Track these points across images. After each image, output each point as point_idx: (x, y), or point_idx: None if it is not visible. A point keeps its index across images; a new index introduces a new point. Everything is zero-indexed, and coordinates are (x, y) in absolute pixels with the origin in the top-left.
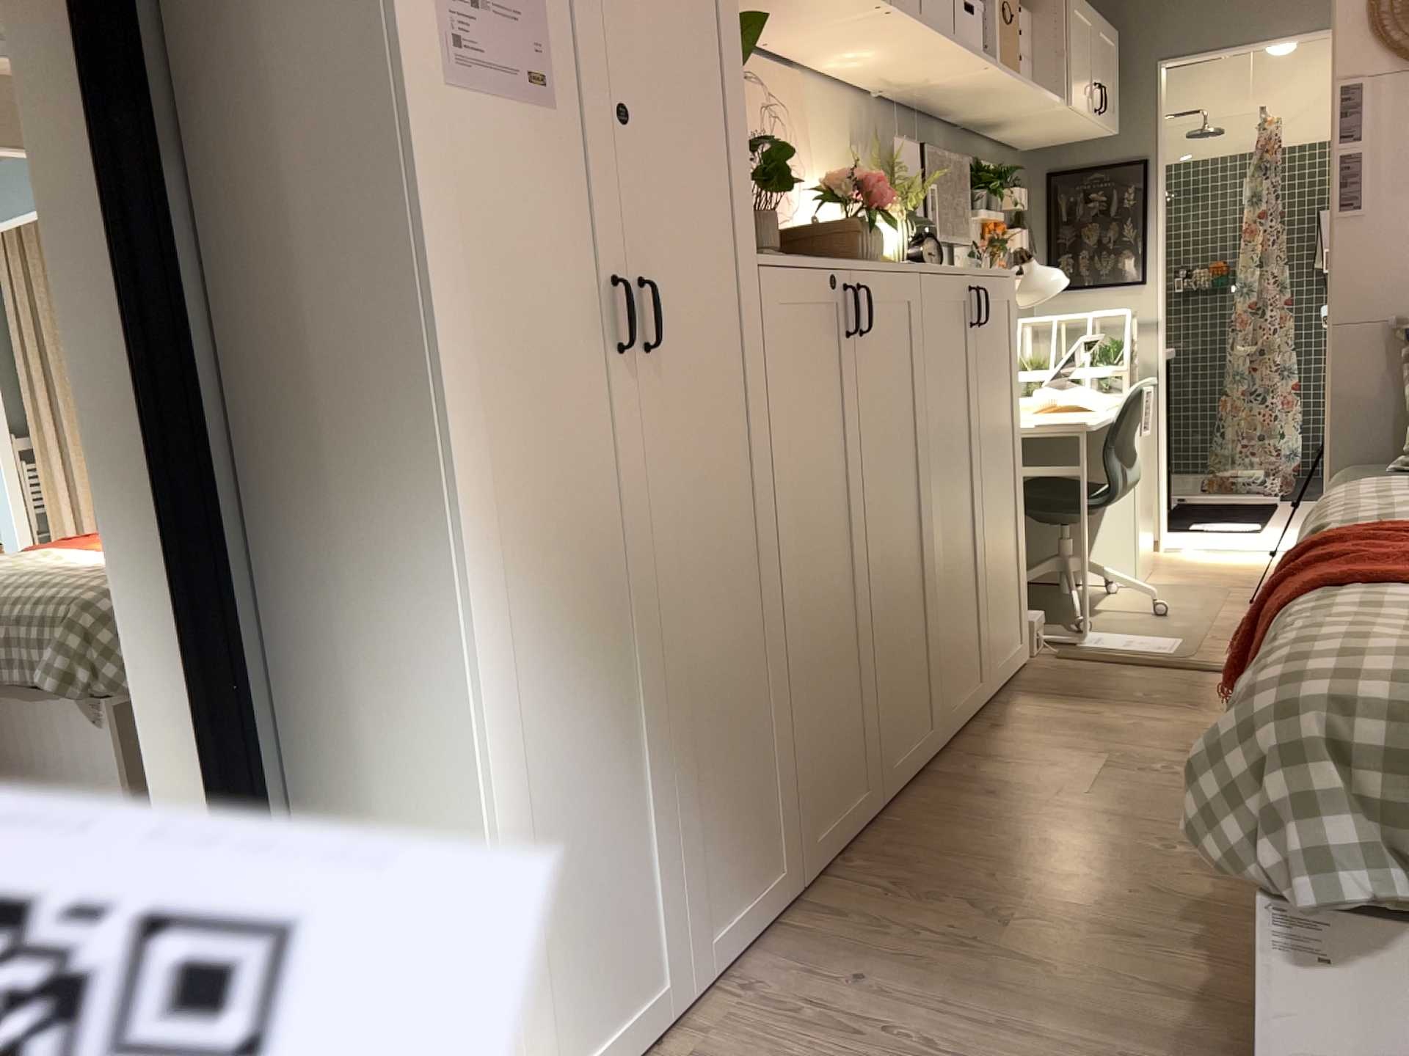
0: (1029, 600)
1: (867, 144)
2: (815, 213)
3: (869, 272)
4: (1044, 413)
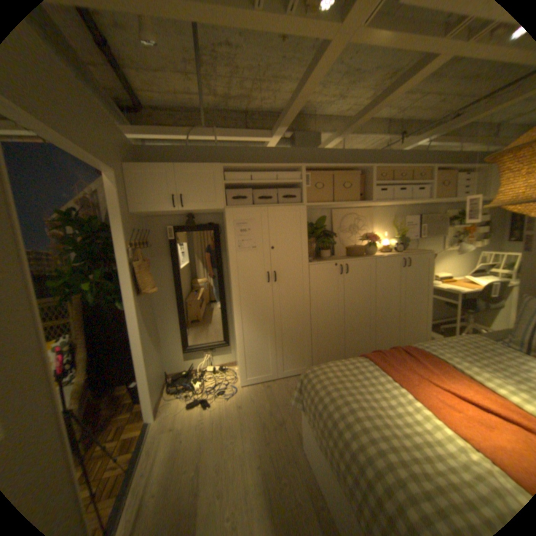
0: (431, 333)
1: (402, 217)
2: (362, 242)
3: (351, 261)
4: (466, 283)
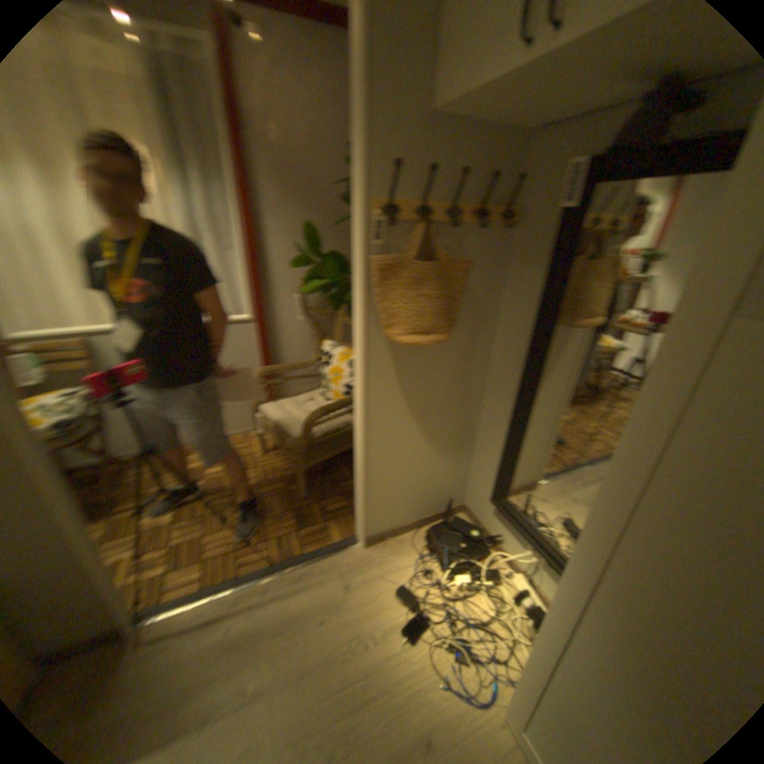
0: None
1: None
2: None
3: None
4: None
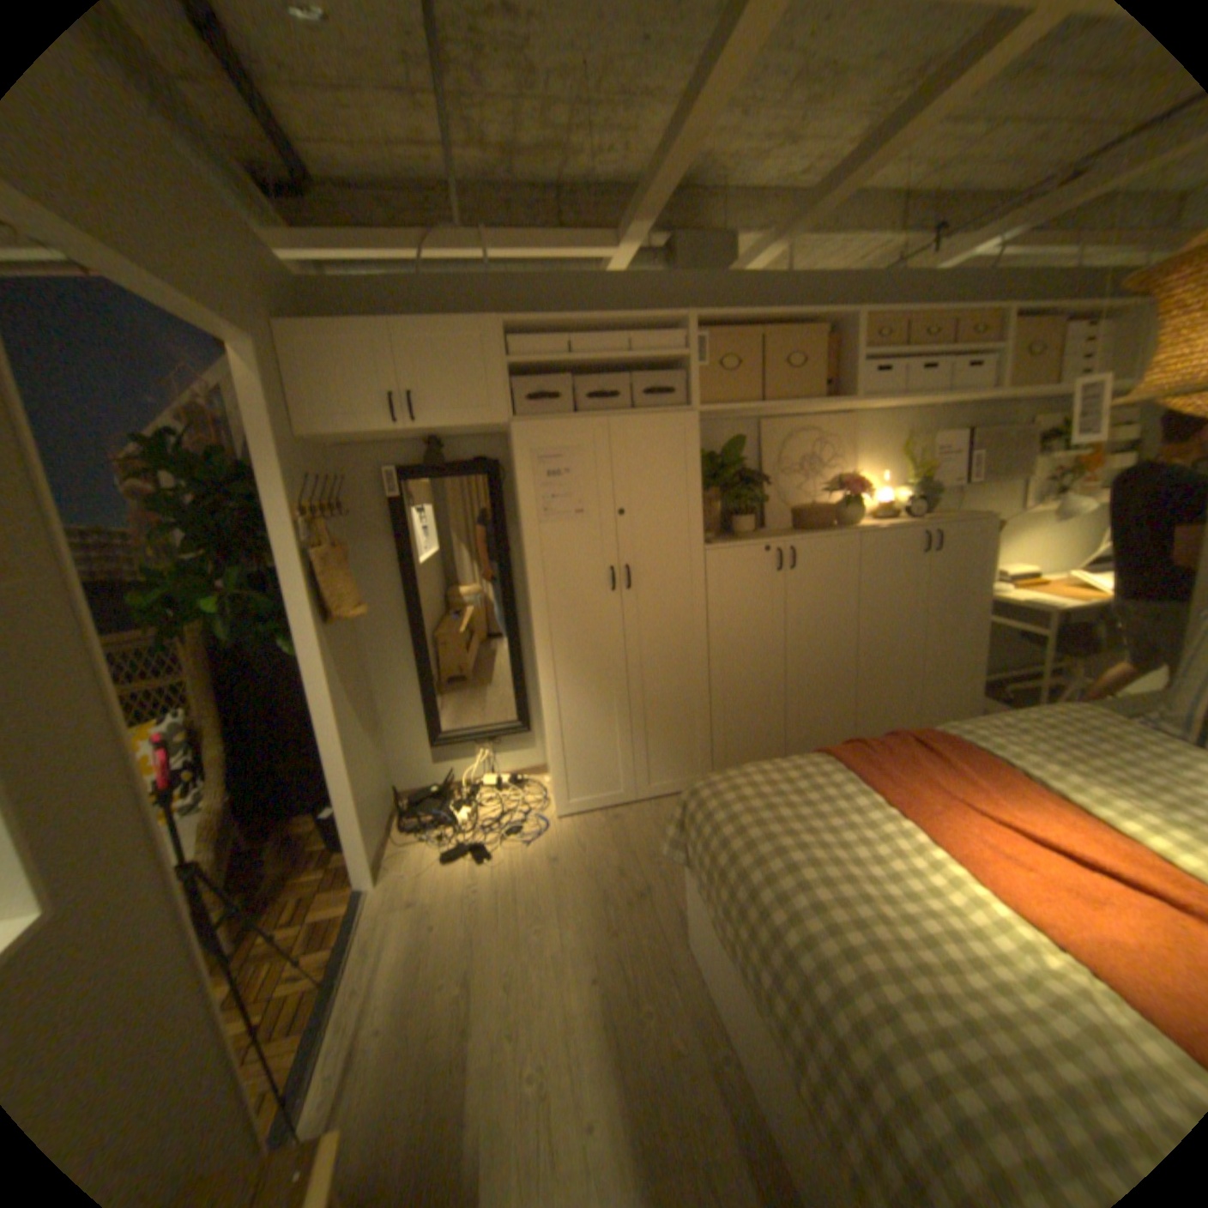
0: (982, 701)
1: (926, 435)
2: (831, 495)
3: (802, 541)
4: (1072, 589)
